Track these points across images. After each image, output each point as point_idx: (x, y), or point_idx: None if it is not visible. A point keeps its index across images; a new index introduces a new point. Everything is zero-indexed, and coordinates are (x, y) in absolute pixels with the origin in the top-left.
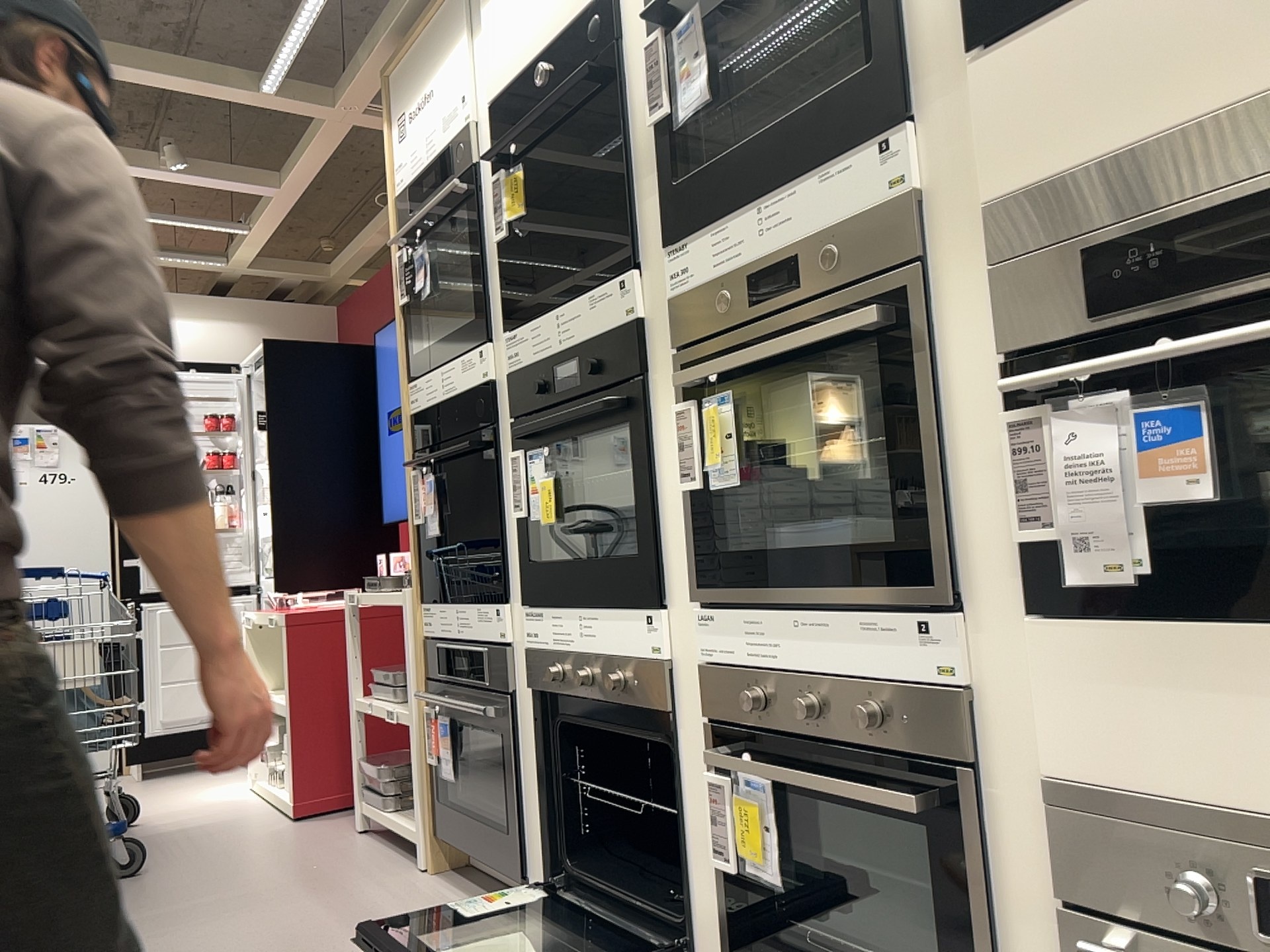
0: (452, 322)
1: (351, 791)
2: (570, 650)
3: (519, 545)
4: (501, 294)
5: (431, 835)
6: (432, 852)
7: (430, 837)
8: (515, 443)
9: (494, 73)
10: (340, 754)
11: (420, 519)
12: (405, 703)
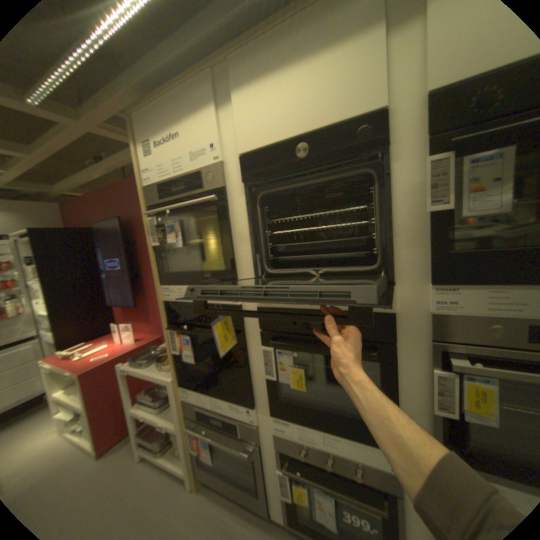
0: (193, 260)
1: (122, 433)
2: (314, 447)
3: (269, 389)
4: (250, 263)
5: (193, 478)
6: (194, 484)
7: (194, 480)
8: (265, 342)
9: (248, 135)
10: (115, 422)
11: (178, 352)
12: (163, 415)
